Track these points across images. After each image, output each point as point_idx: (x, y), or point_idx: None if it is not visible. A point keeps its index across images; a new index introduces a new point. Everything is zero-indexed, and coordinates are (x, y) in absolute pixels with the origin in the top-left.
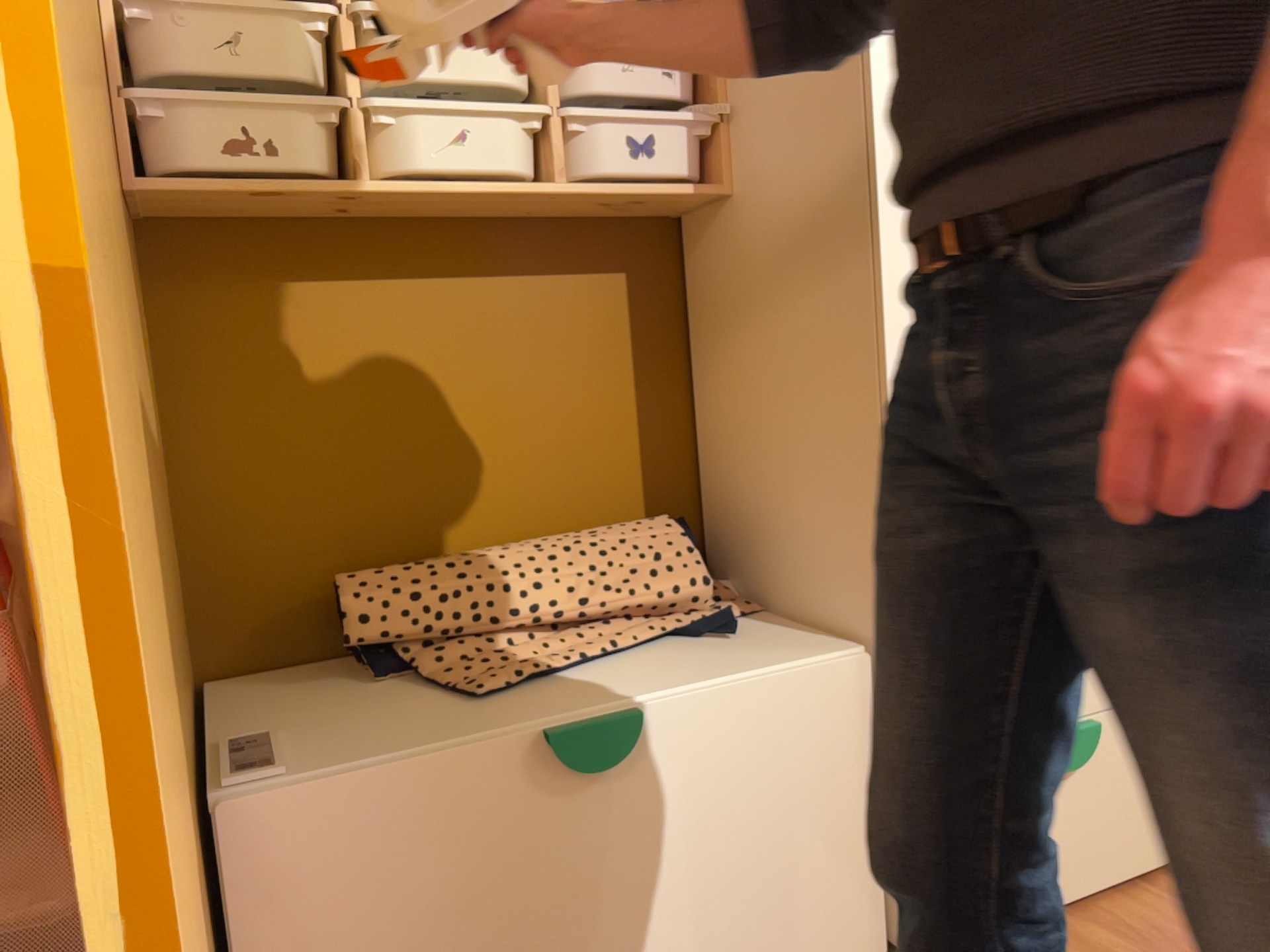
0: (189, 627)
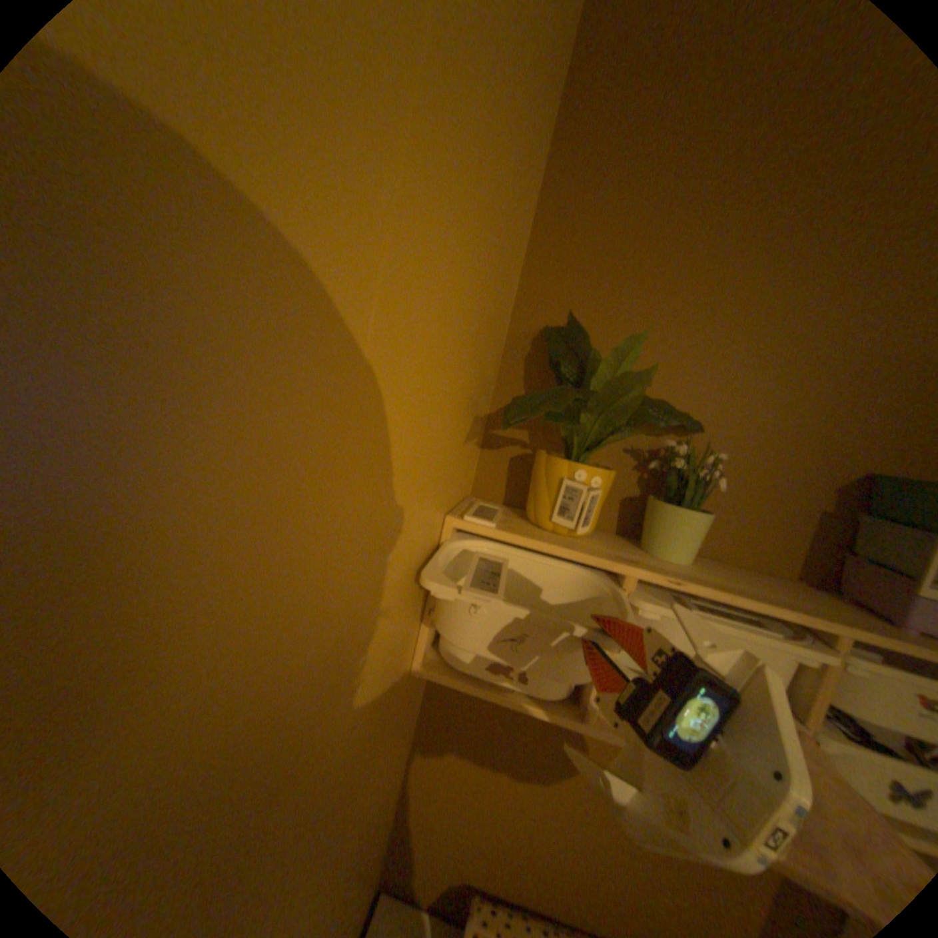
0: (384, 859)
